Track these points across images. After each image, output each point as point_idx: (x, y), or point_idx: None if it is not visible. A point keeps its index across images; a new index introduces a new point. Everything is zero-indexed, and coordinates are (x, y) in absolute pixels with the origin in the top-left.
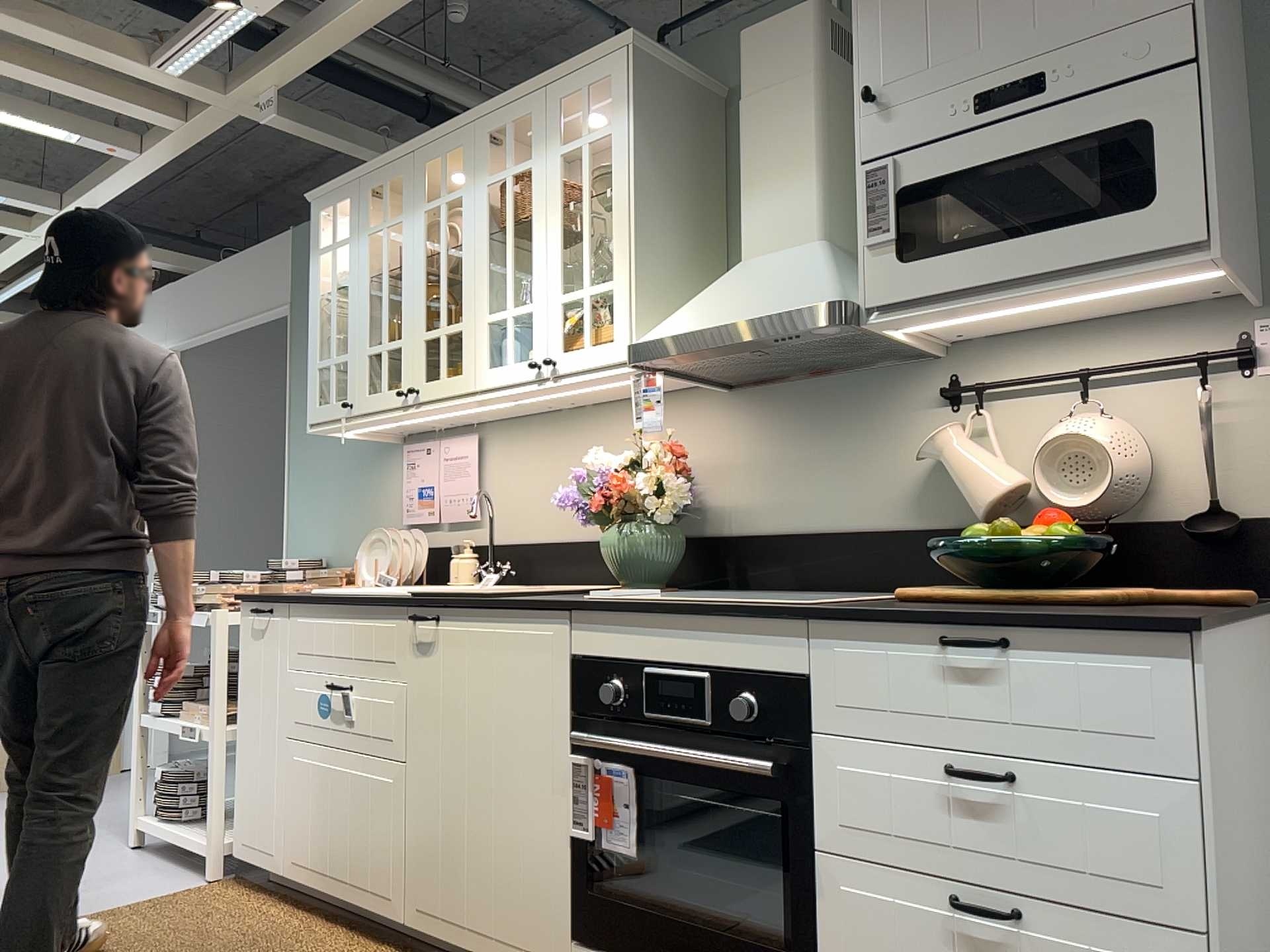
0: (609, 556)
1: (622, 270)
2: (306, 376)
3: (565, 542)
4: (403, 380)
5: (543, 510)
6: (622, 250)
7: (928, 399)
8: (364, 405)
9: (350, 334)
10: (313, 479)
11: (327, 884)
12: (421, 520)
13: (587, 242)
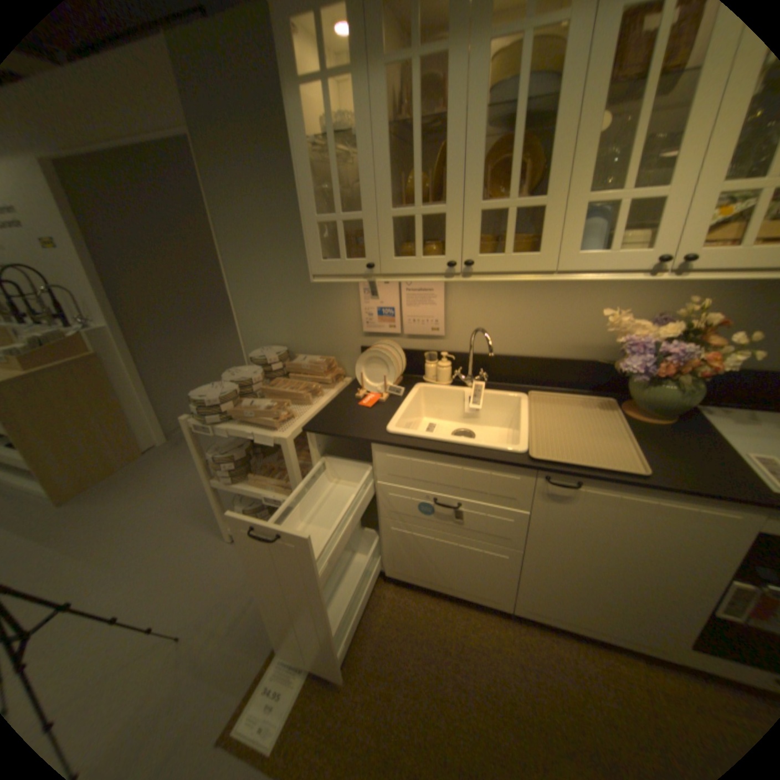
0: (653, 401)
1: None
2: (226, 203)
3: (531, 357)
4: (450, 250)
5: (510, 334)
6: None
7: None
8: (392, 267)
9: (362, 191)
10: (256, 290)
11: (435, 587)
12: (382, 331)
13: None
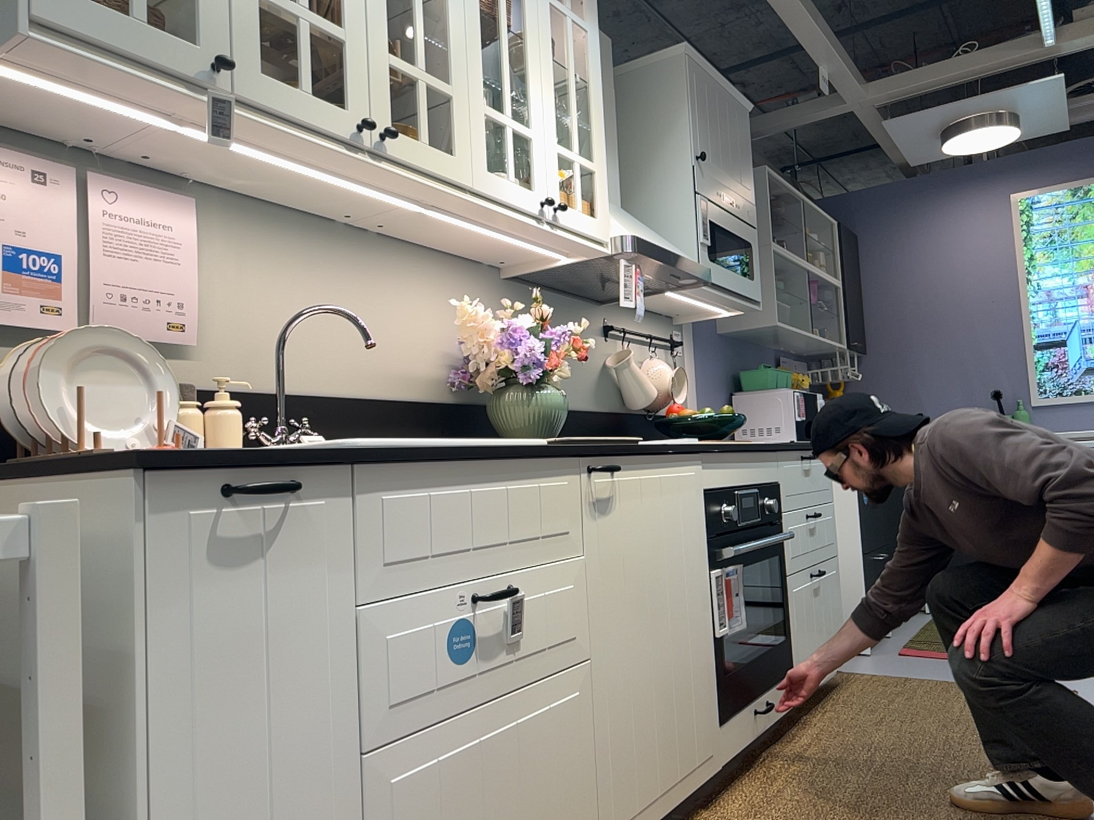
0: (539, 414)
1: (603, 162)
2: None
3: (352, 398)
4: (354, 103)
5: (314, 351)
6: (602, 145)
7: (600, 329)
8: (256, 88)
9: None
10: None
11: None
12: (11, 320)
13: (577, 113)
